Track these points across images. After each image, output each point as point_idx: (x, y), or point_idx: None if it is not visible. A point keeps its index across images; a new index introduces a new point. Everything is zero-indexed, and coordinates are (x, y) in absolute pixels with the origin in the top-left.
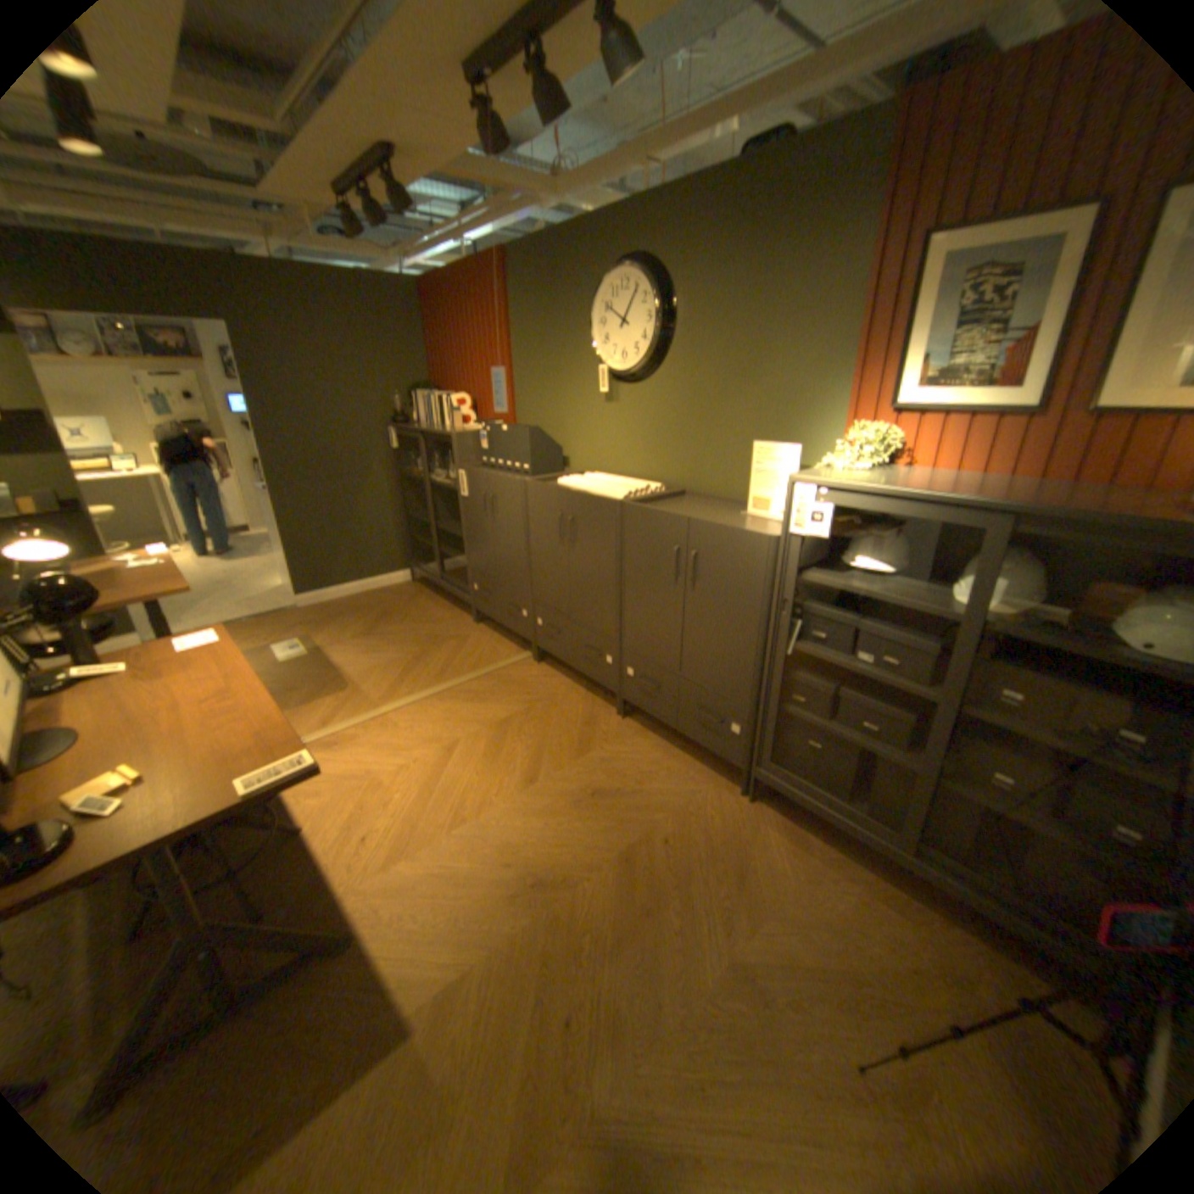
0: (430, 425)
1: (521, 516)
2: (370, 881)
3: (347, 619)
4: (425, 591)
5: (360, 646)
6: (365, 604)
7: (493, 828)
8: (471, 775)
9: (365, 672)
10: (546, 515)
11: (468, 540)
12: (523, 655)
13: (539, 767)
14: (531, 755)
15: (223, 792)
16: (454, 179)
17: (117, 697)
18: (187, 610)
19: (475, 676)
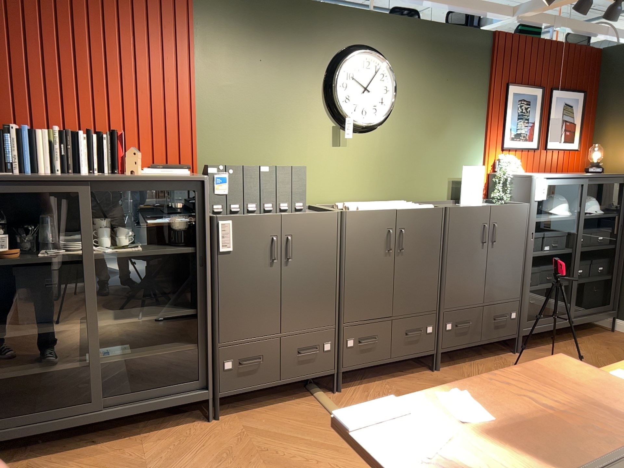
0: (34, 175)
1: (334, 247)
2: None
3: None
4: (33, 462)
5: None
6: None
7: None
8: None
9: None
10: (370, 236)
11: (218, 308)
12: (324, 396)
13: None
14: None
15: None
16: None
17: None
18: None
19: None
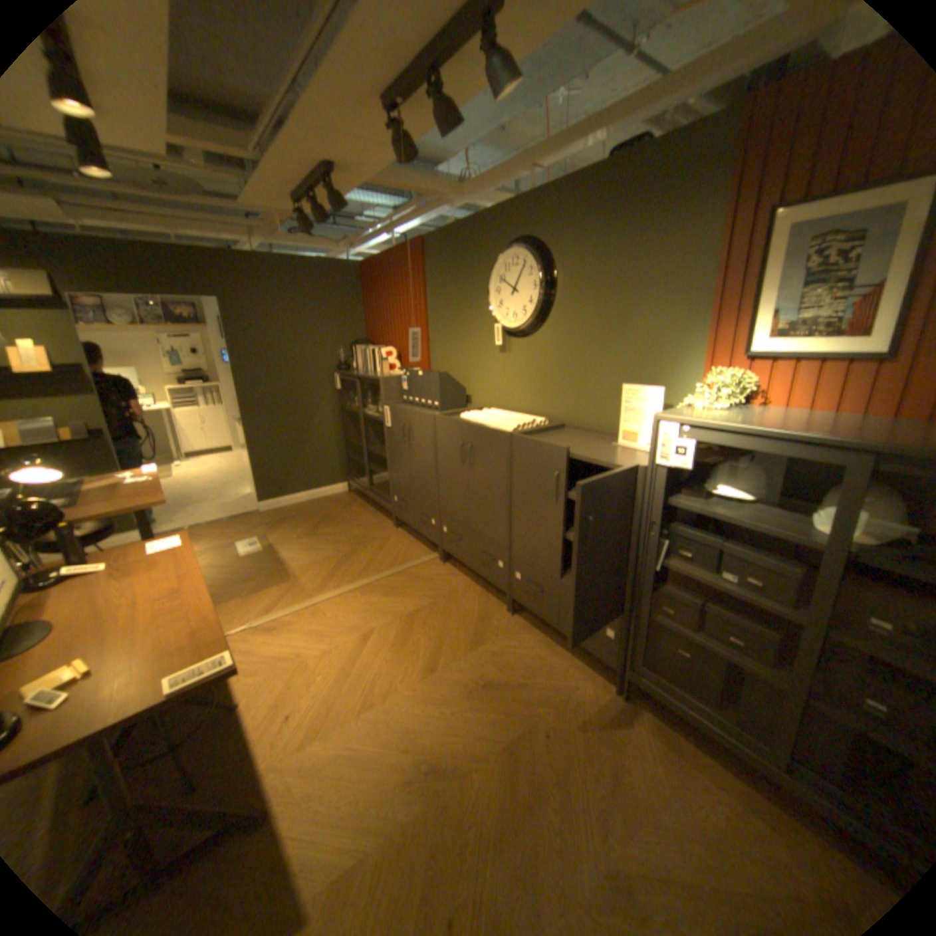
0: (366, 372)
1: (431, 444)
2: (288, 760)
3: (296, 522)
4: (358, 501)
5: (303, 545)
6: (311, 510)
7: (396, 715)
8: (381, 664)
9: (305, 568)
10: (451, 444)
11: (391, 461)
12: (431, 557)
13: (439, 659)
14: (433, 647)
15: (152, 690)
16: (391, 192)
17: (93, 594)
18: (178, 513)
19: (391, 574)
